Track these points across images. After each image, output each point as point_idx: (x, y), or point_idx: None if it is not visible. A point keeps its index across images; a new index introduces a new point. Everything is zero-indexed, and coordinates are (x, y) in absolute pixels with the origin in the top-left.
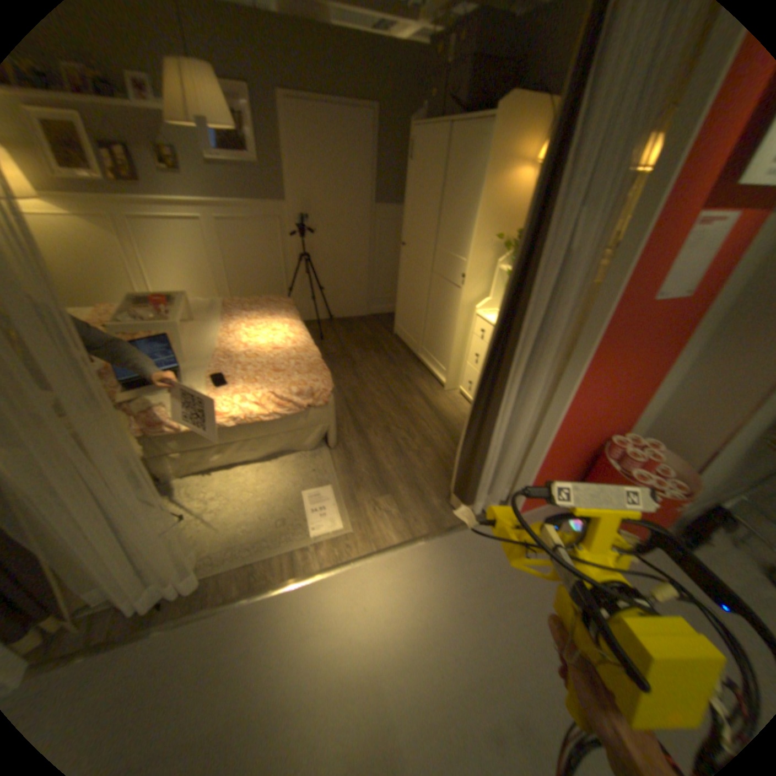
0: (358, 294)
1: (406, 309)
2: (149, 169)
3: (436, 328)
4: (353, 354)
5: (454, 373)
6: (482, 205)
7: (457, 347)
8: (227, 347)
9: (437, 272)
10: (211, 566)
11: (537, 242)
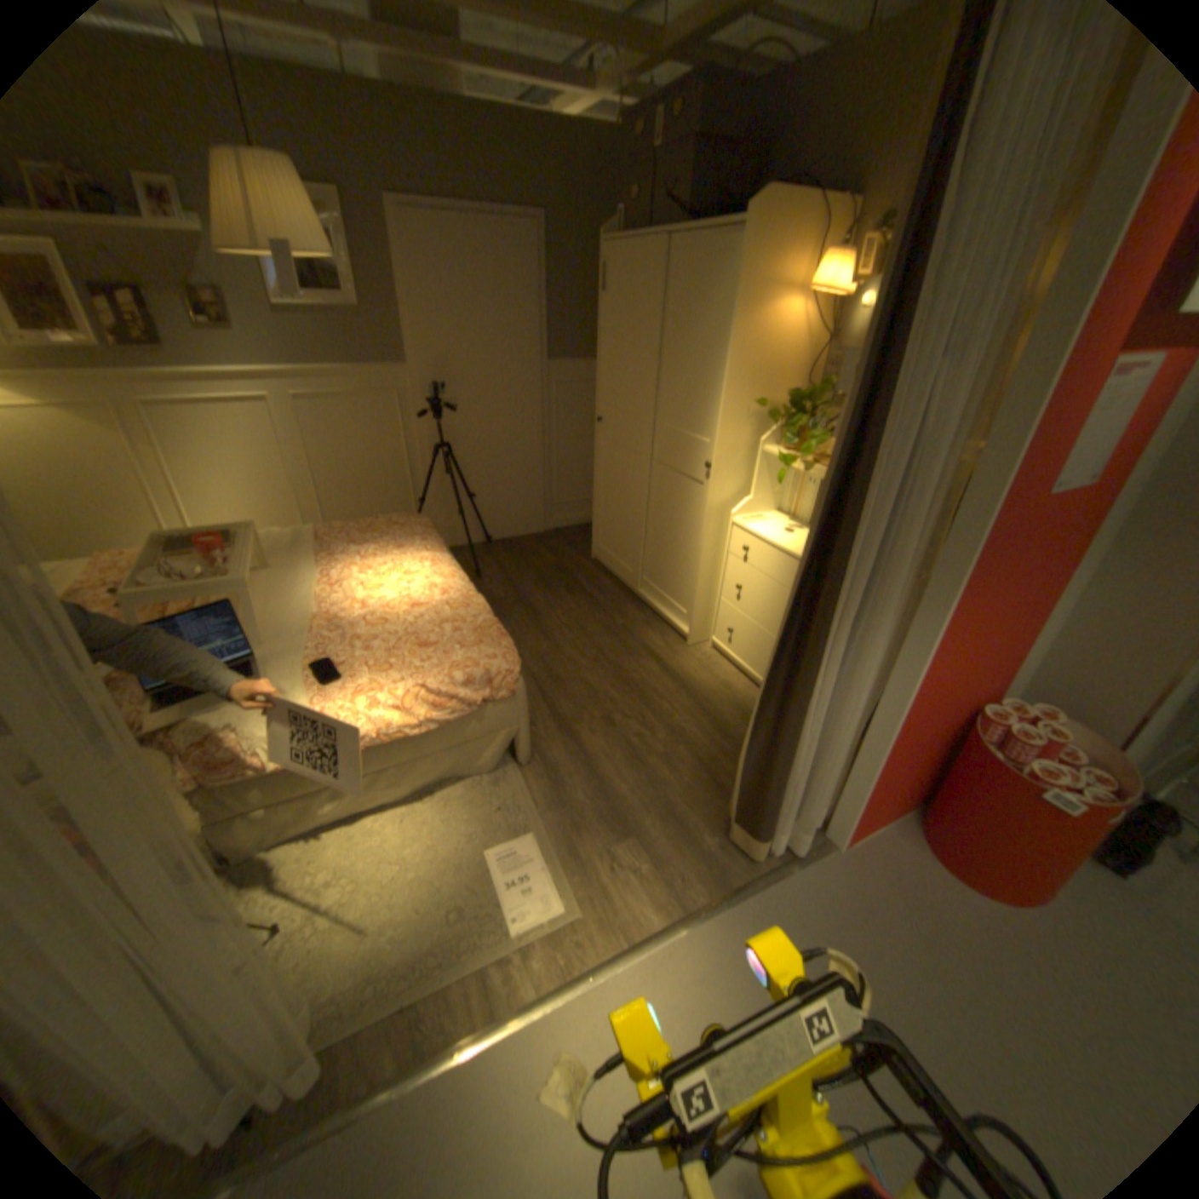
0: (528, 498)
1: (609, 518)
2: (173, 324)
3: (663, 546)
4: (531, 596)
5: (701, 616)
6: (730, 356)
7: (702, 575)
8: (329, 610)
9: (658, 460)
10: (339, 1023)
11: (866, 417)
